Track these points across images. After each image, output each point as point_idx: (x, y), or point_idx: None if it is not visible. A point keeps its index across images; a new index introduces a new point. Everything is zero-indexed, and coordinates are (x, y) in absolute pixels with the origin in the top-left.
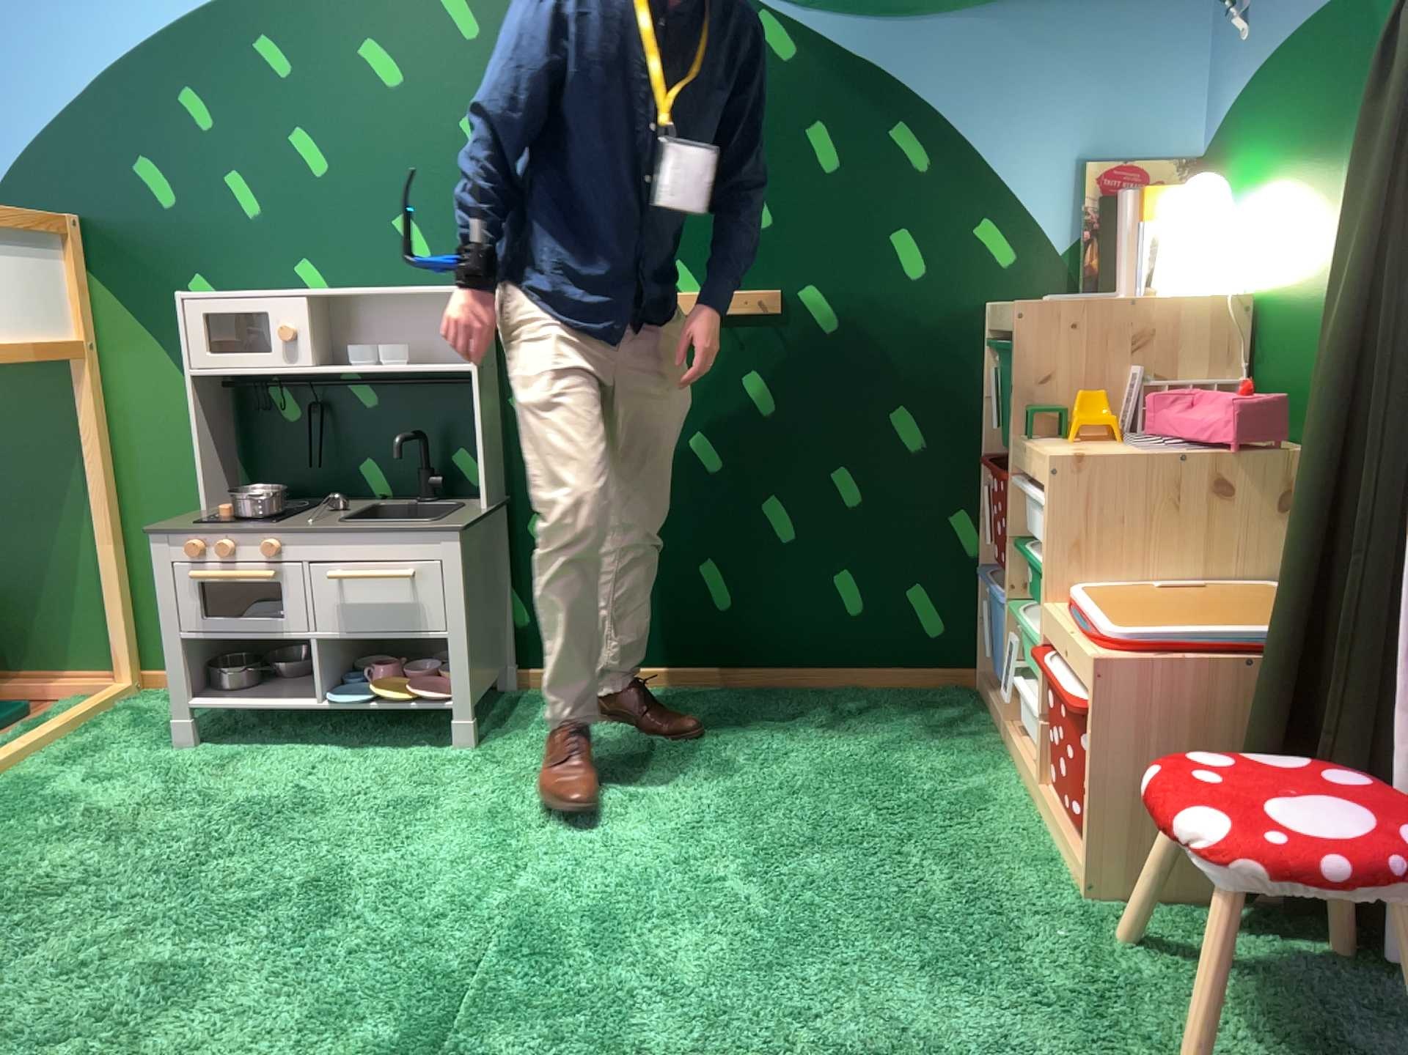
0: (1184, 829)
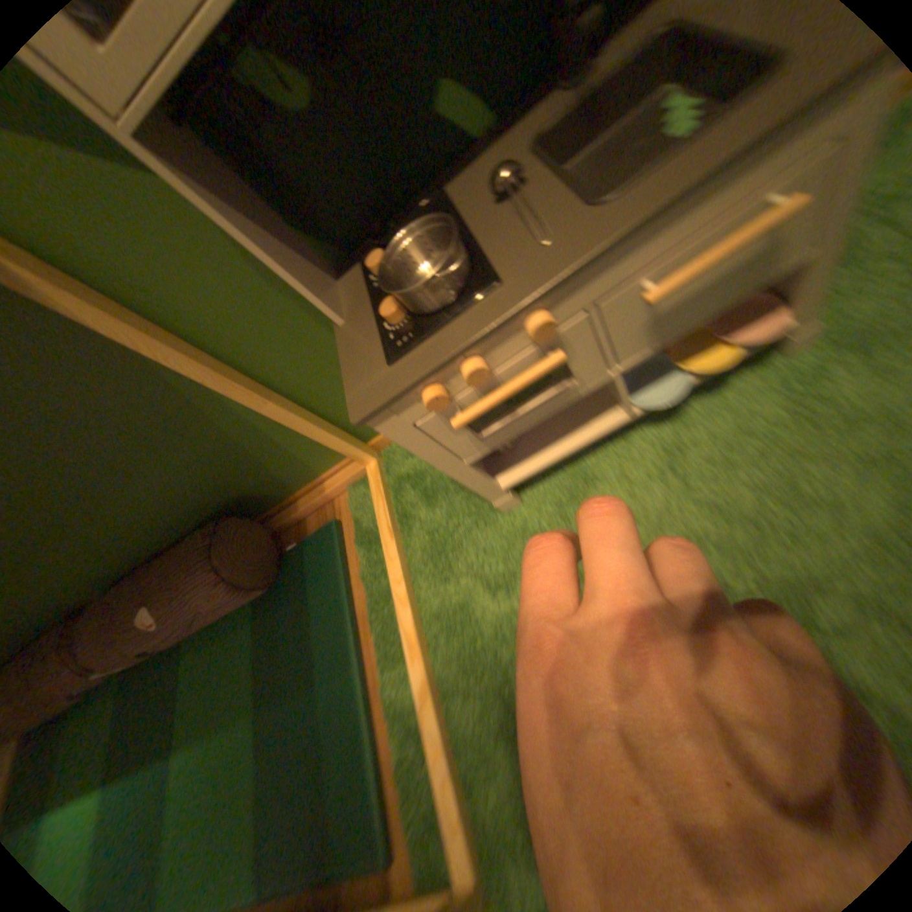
0: None
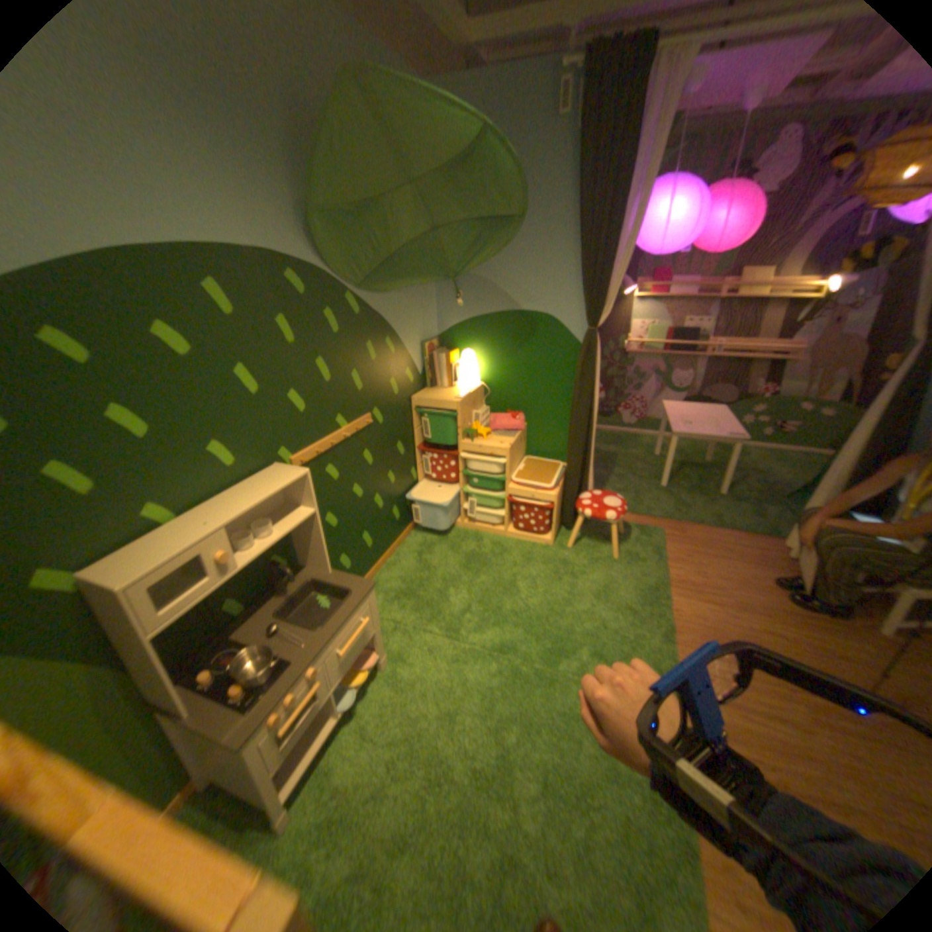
0: (607, 517)
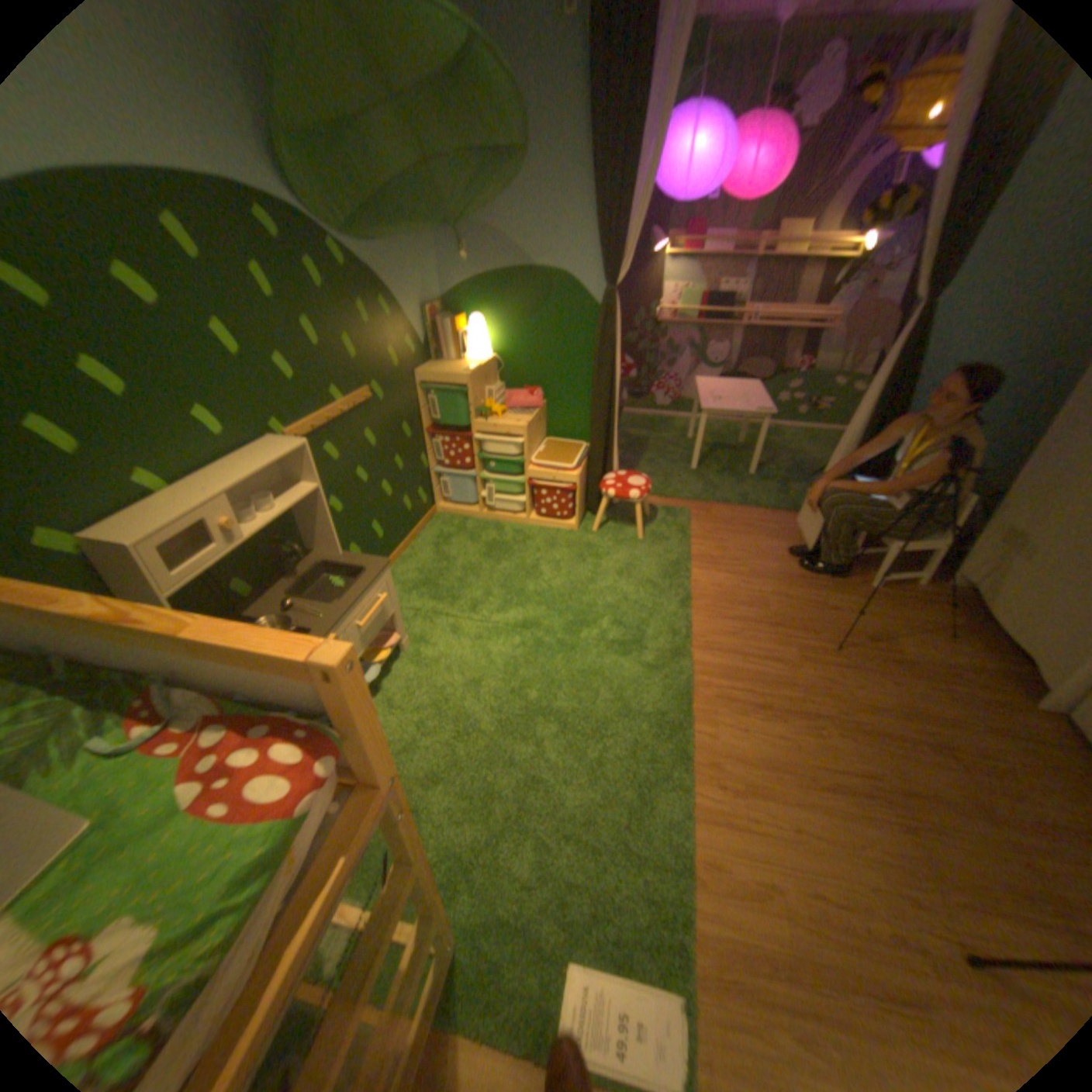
0: (630, 497)
